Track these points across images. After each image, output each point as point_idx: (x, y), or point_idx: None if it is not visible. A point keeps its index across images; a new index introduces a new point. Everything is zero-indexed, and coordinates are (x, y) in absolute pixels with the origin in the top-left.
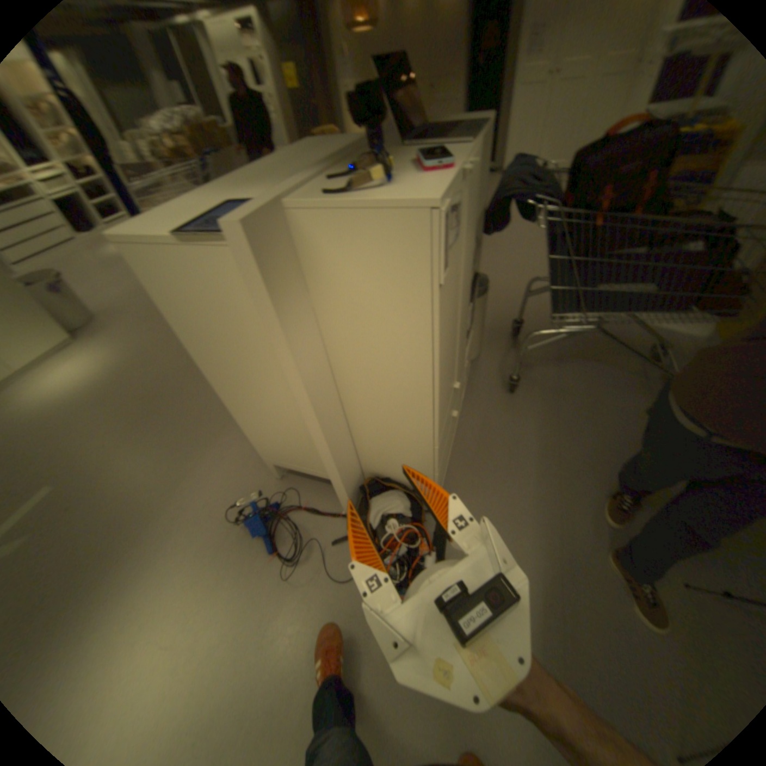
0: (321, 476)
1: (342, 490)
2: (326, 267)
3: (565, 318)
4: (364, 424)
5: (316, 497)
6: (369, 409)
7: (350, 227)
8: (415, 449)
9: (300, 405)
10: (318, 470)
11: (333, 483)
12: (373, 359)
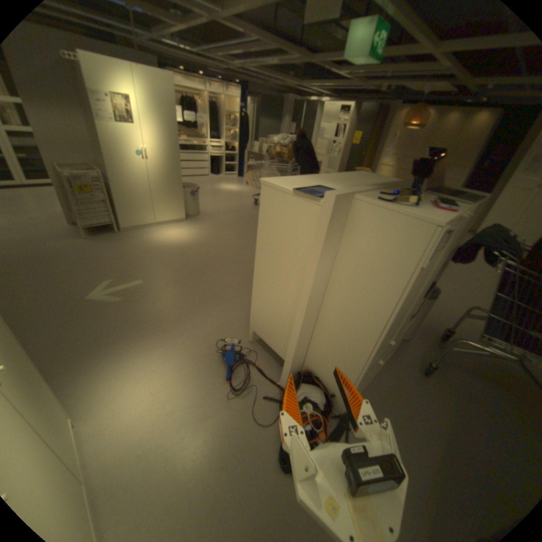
0: (277, 351)
1: (288, 365)
2: (357, 232)
3: (492, 342)
4: (324, 331)
5: (265, 364)
6: (333, 323)
7: (383, 218)
8: (348, 364)
9: (300, 298)
10: (277, 347)
11: (286, 357)
12: (354, 293)
